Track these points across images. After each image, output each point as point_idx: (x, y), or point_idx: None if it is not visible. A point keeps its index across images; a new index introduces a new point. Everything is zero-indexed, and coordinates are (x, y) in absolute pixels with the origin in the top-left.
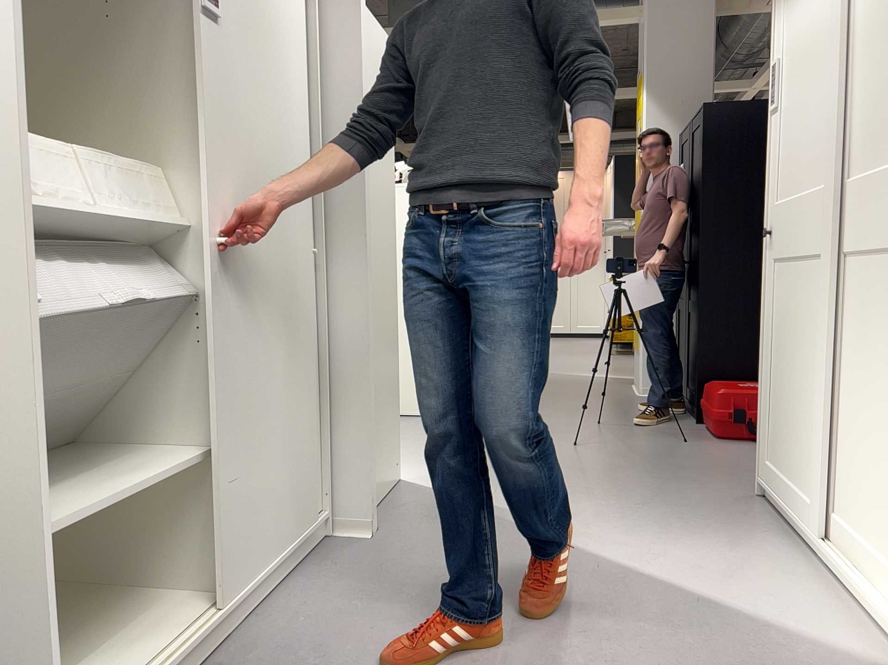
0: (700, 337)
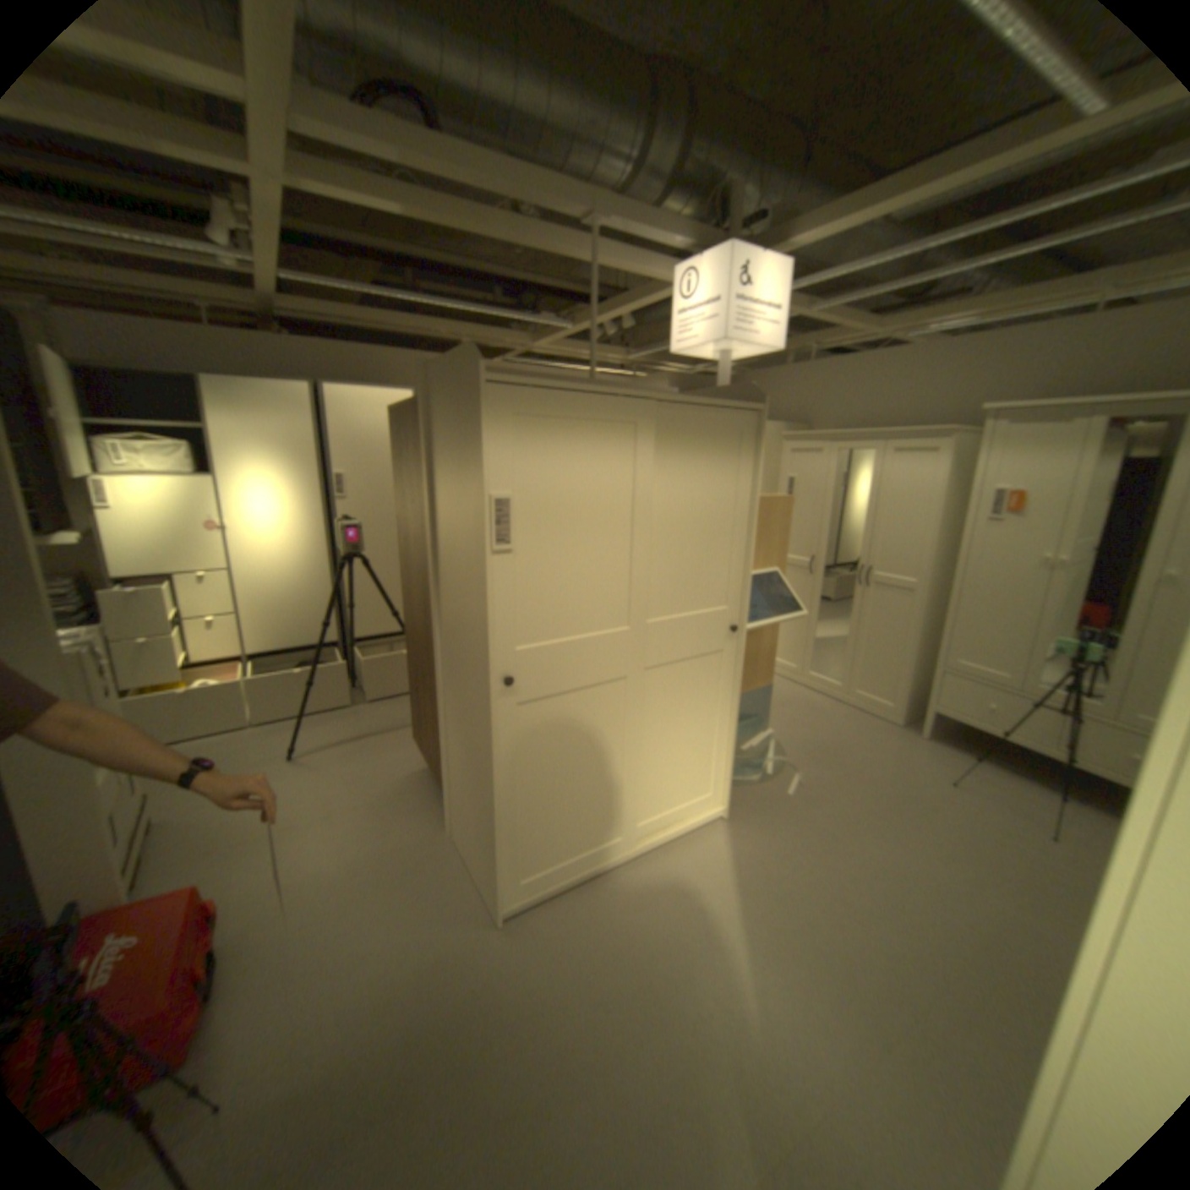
0: None
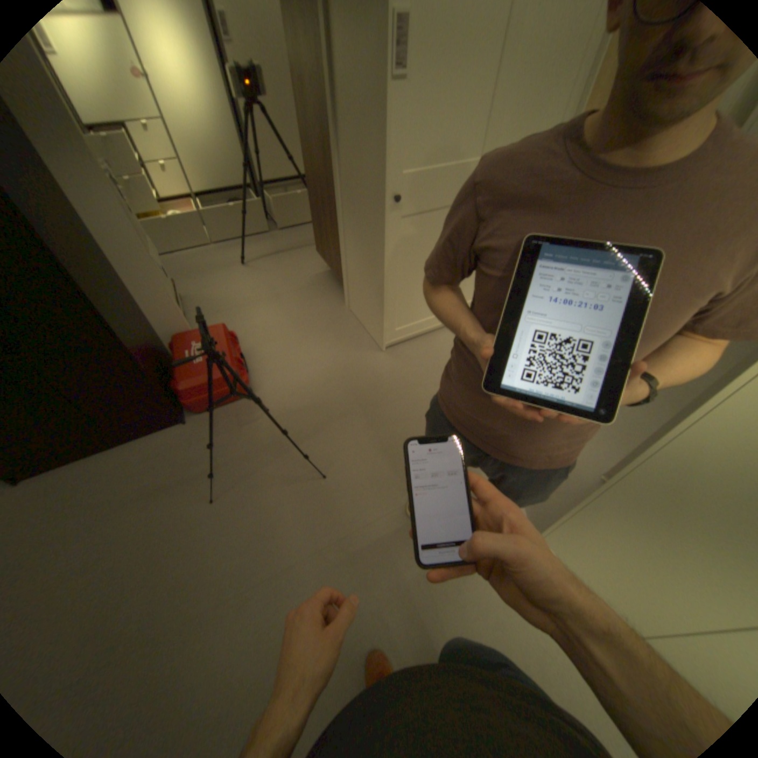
0: (139, 354)
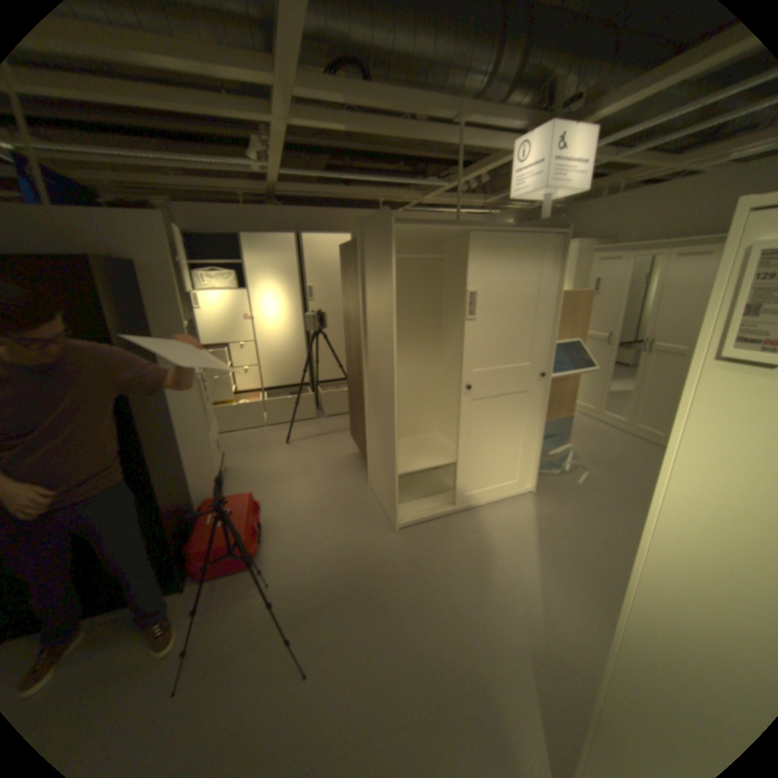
0: (169, 512)
